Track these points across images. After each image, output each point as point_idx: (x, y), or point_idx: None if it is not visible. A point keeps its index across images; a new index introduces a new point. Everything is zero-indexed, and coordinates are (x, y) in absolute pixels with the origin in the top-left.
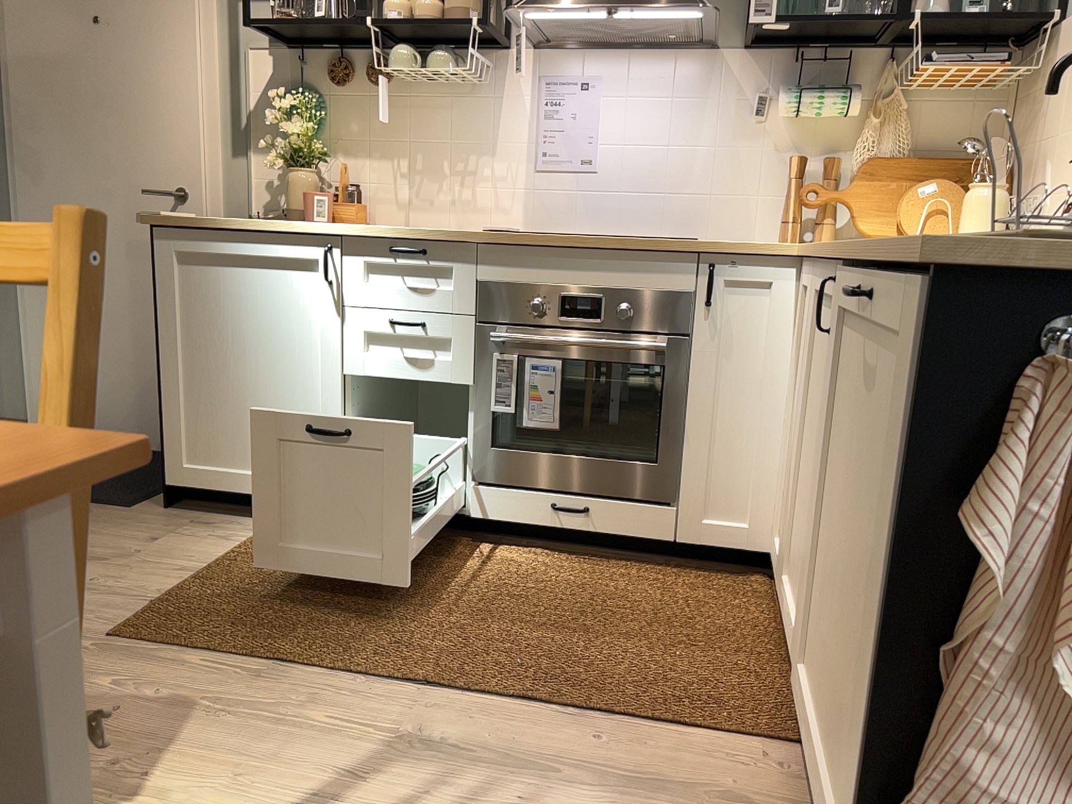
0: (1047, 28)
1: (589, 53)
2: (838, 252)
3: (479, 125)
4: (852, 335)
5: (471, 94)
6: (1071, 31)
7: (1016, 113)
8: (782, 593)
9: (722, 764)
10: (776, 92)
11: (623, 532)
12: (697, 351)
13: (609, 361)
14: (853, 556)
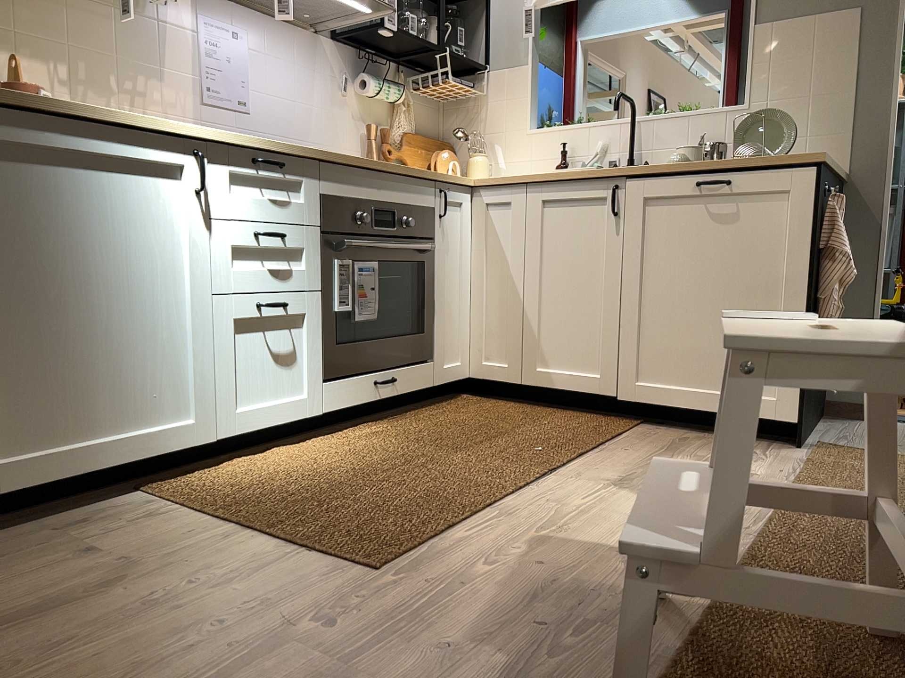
0: (480, 71)
1: (227, 5)
2: (631, 167)
3: (148, 46)
4: (668, 204)
5: (138, 11)
6: (507, 77)
7: (456, 115)
8: (548, 375)
9: (655, 435)
10: (352, 75)
11: (410, 388)
12: (437, 246)
13: (397, 259)
14: (725, 293)
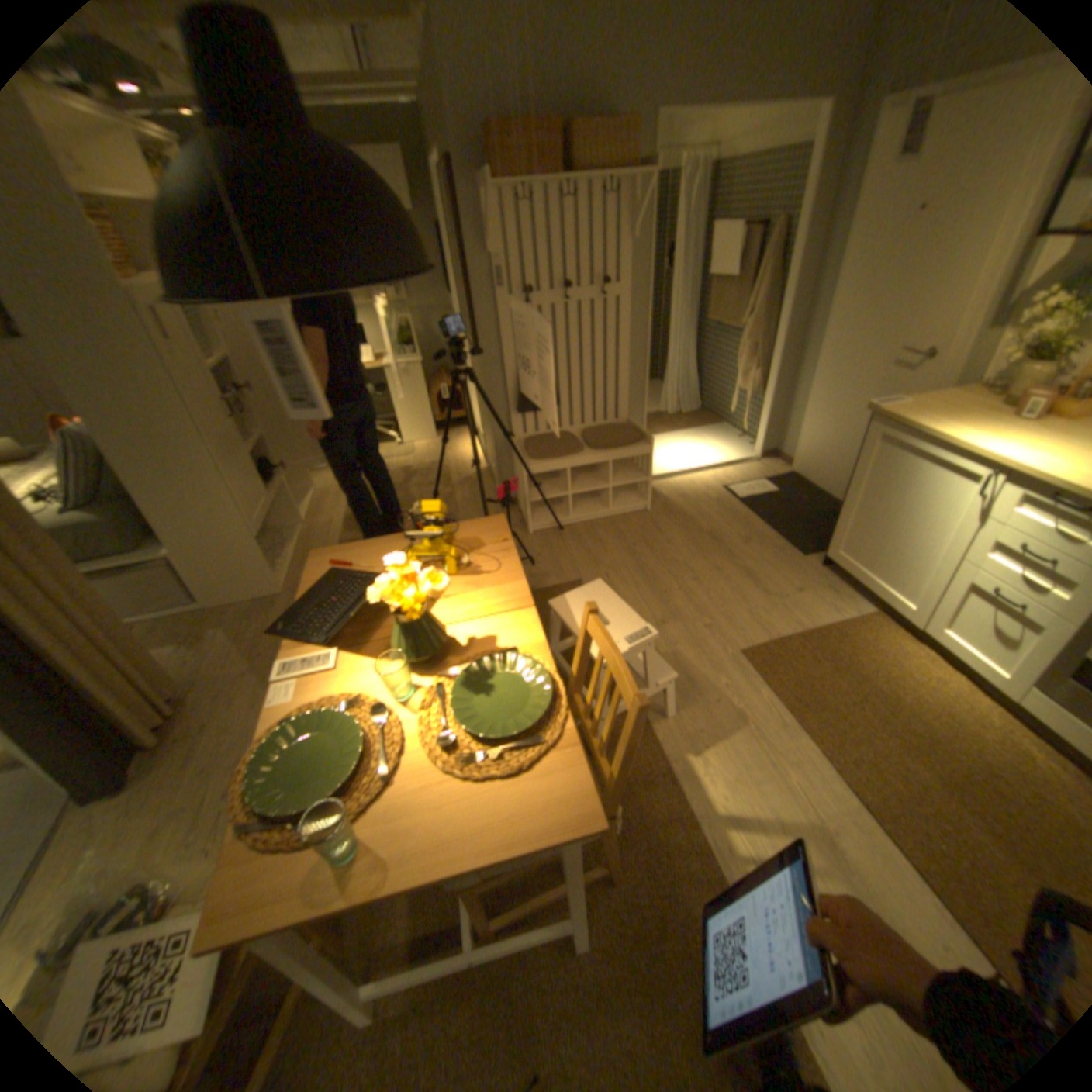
0: None
1: None
2: None
3: None
4: None
5: None
6: None
7: None
8: None
9: None
10: None
11: None
12: None
13: None
14: None
